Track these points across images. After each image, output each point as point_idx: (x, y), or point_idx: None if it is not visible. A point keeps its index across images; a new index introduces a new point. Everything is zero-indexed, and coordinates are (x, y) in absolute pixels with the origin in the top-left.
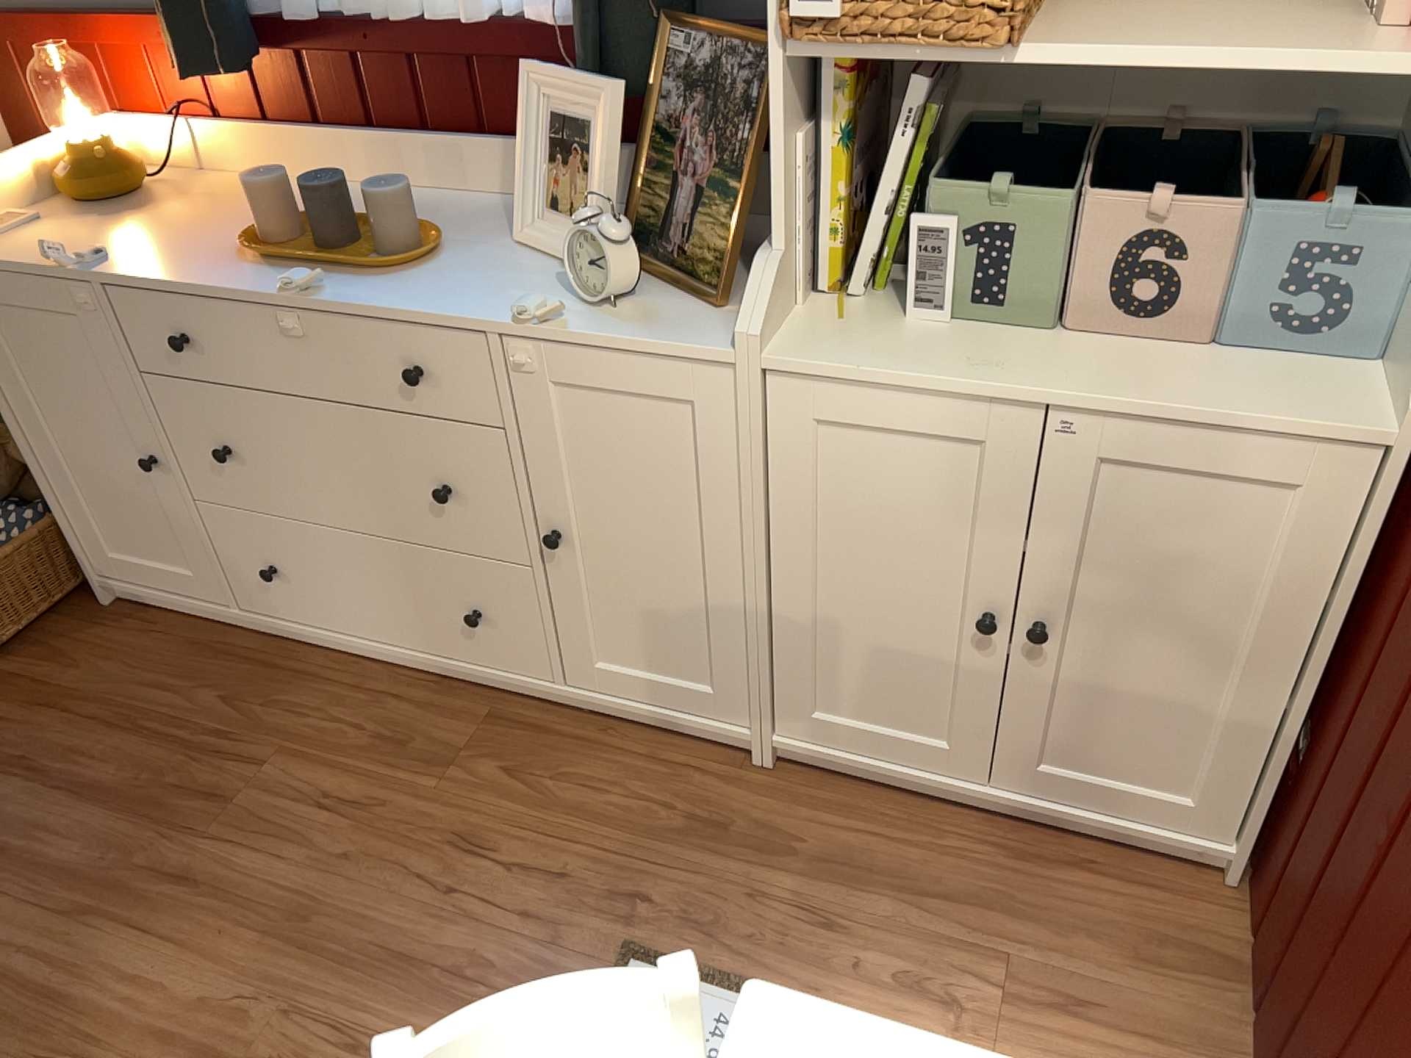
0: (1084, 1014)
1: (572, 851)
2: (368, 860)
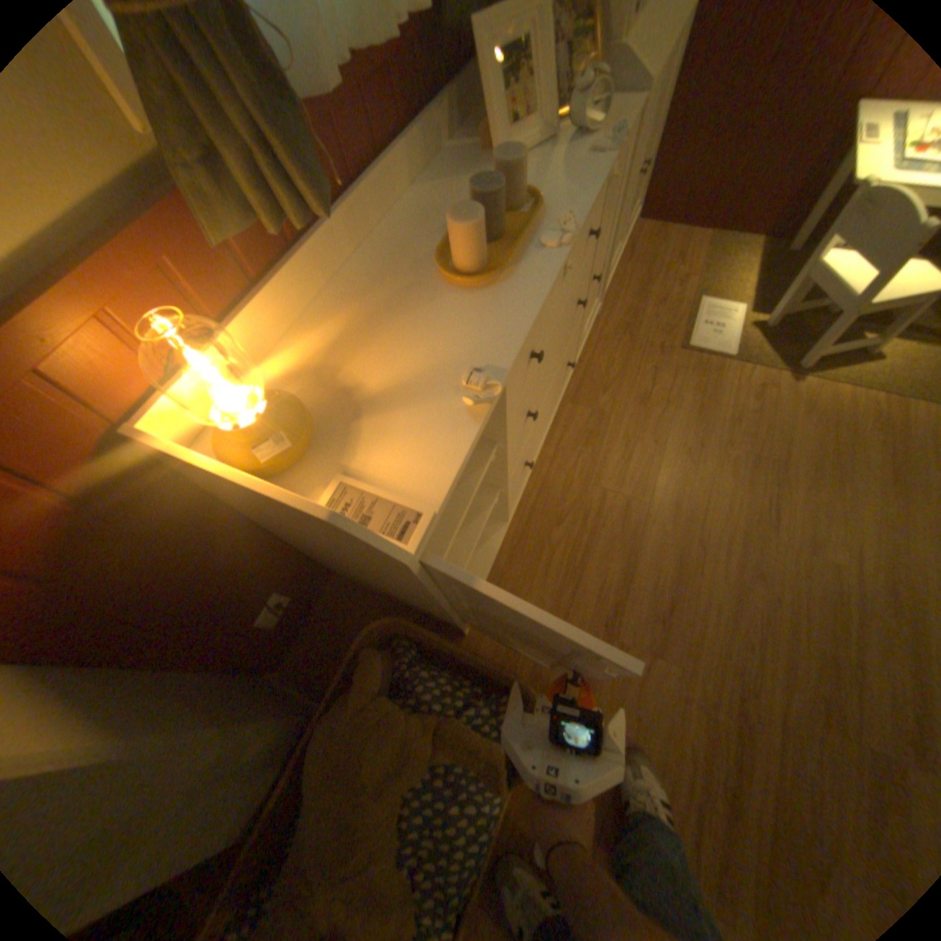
0: (685, 252)
1: (645, 367)
2: (659, 435)
